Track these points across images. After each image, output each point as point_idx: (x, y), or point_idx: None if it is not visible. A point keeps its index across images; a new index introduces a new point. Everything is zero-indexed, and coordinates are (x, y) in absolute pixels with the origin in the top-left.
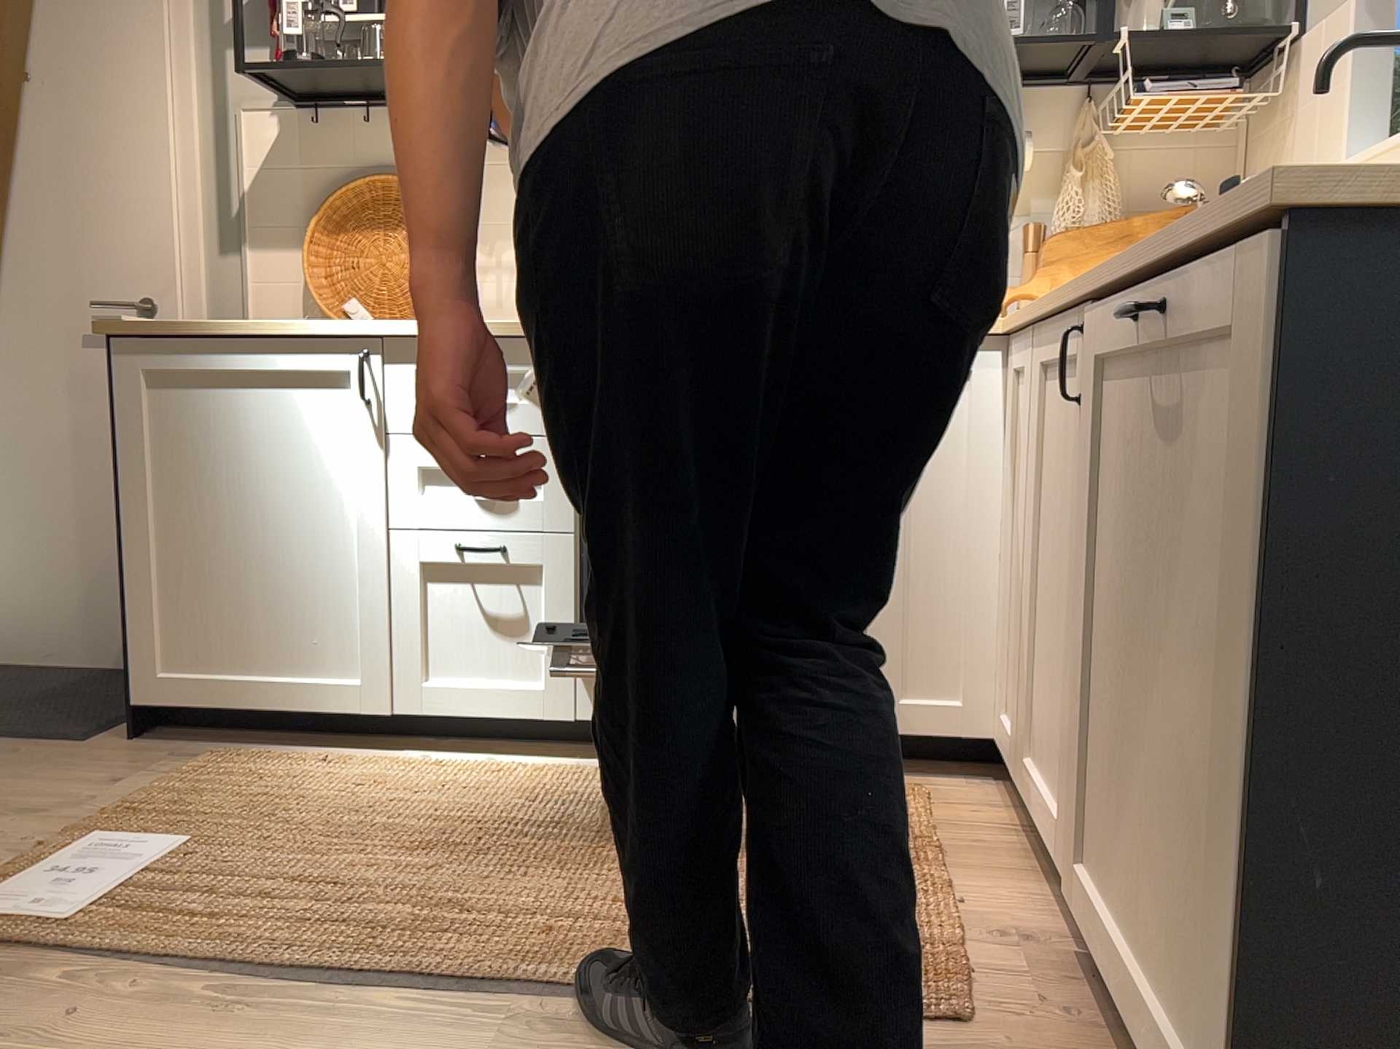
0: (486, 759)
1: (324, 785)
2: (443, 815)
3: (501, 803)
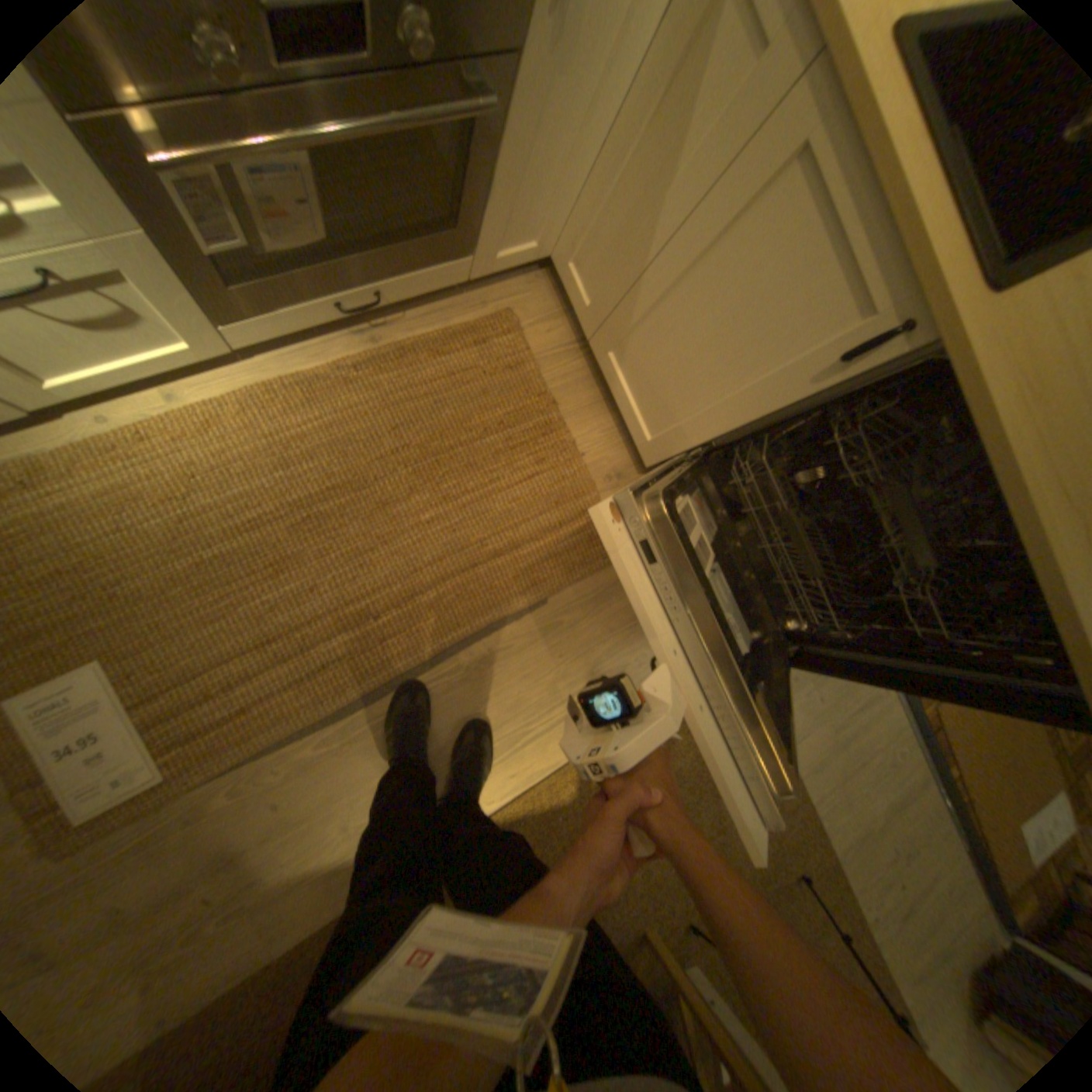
0: (156, 394)
1: (77, 524)
2: (235, 517)
3: (257, 475)
